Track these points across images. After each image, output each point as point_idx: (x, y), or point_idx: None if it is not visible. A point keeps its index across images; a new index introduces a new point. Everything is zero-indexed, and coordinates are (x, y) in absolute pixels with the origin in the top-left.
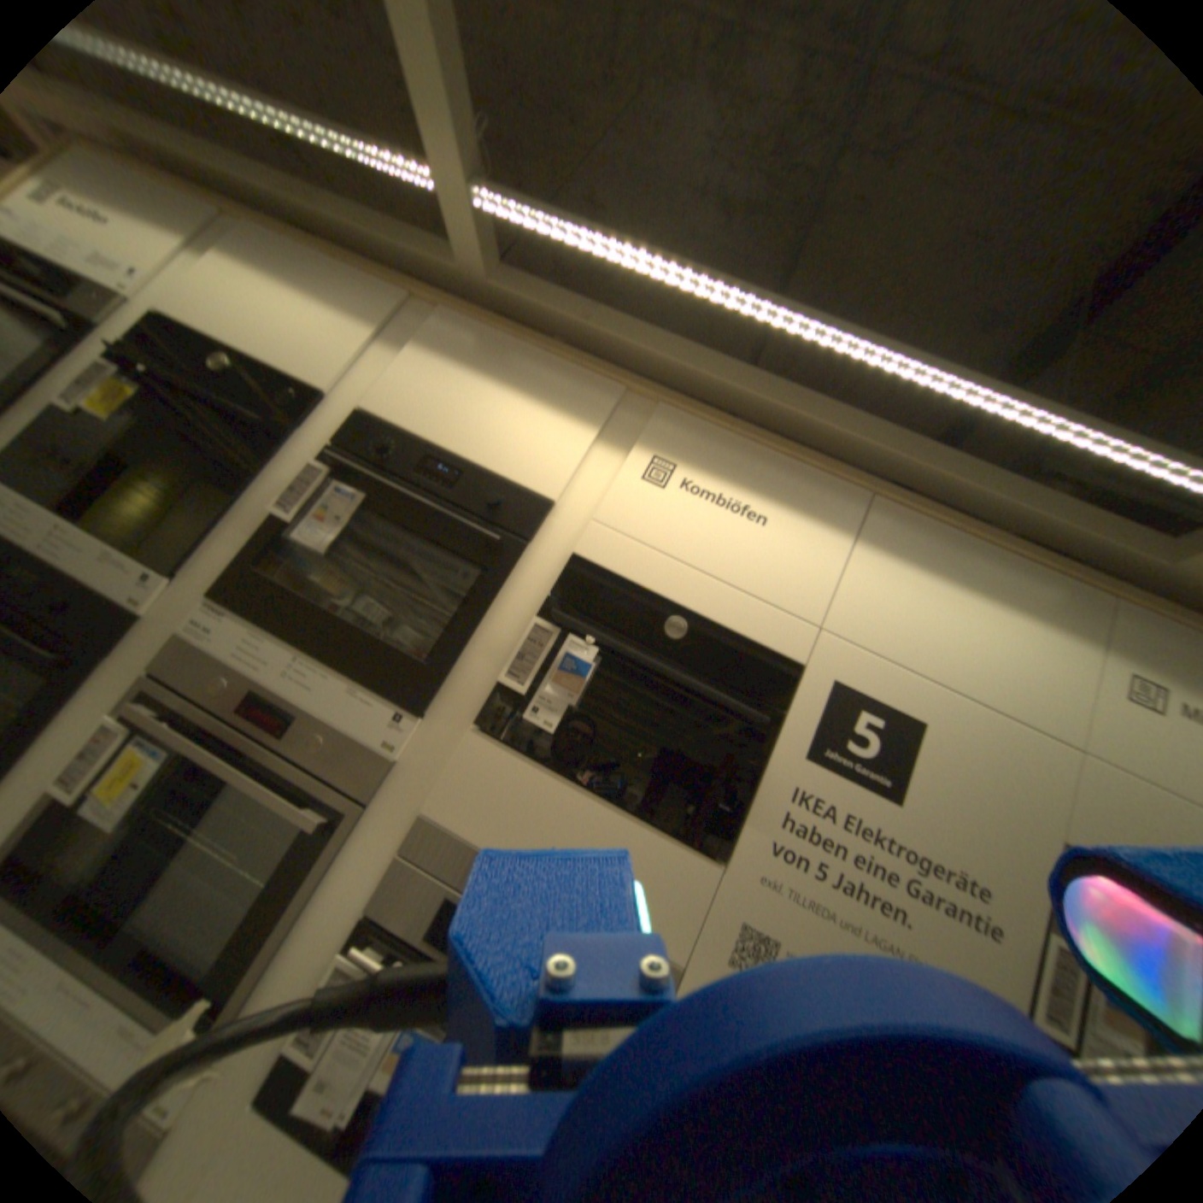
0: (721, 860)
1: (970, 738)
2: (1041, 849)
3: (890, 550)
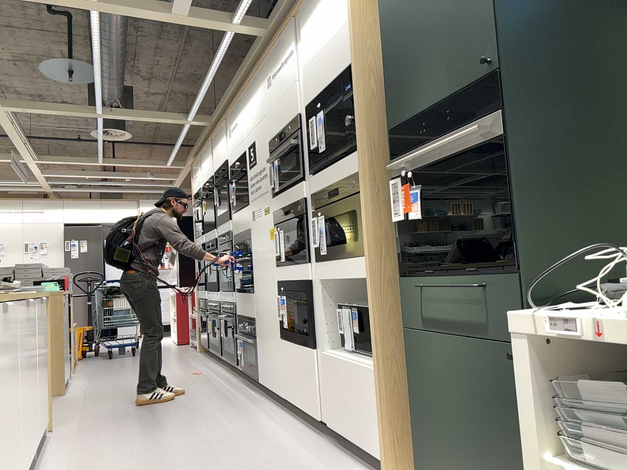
0: (250, 203)
1: (258, 134)
2: (266, 147)
3: (245, 103)
